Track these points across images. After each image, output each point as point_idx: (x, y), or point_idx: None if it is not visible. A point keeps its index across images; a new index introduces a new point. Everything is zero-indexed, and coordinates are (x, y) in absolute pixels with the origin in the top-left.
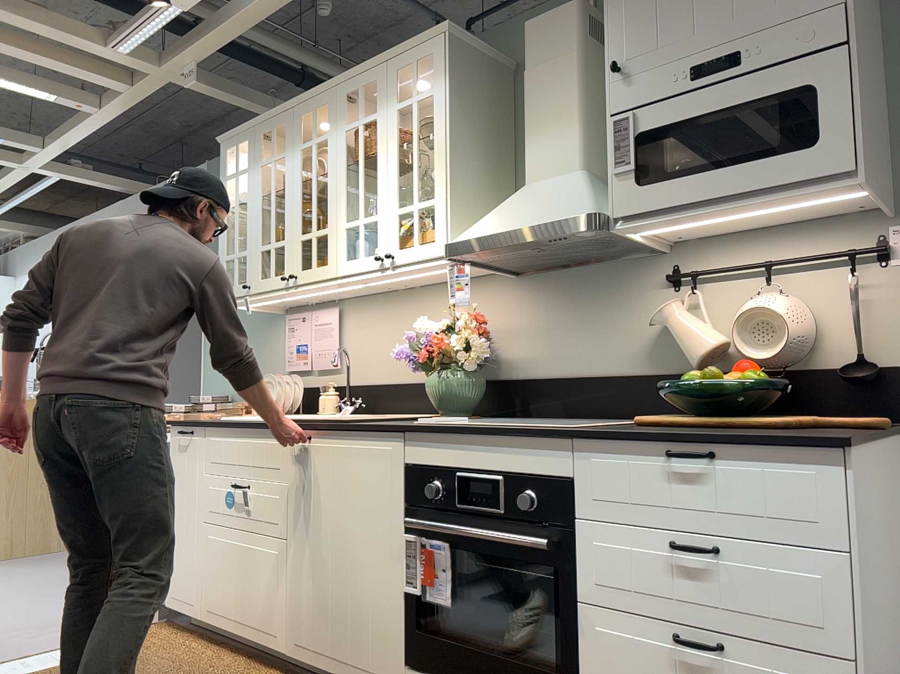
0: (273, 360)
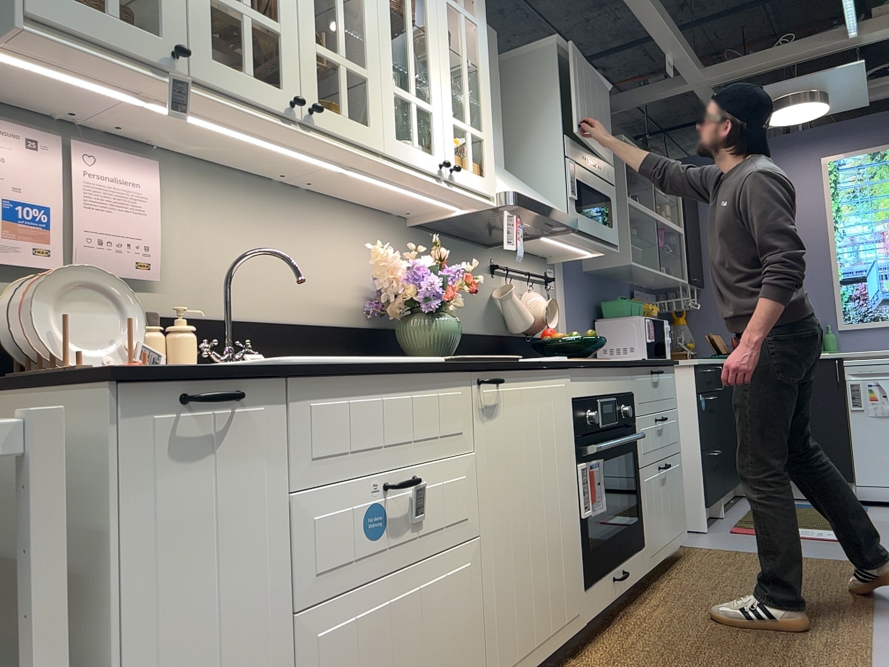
0: None
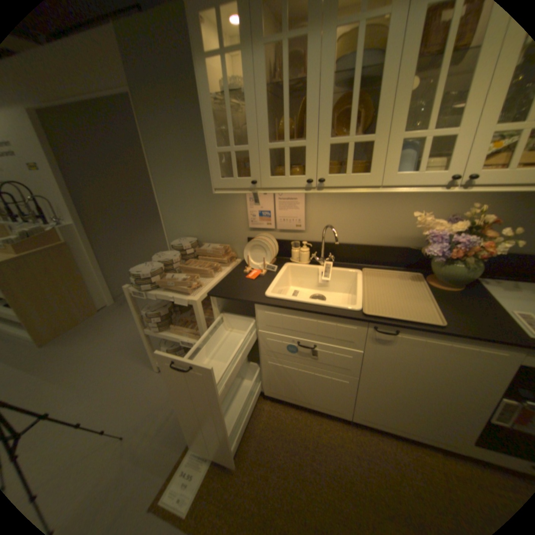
0: (233, 218)
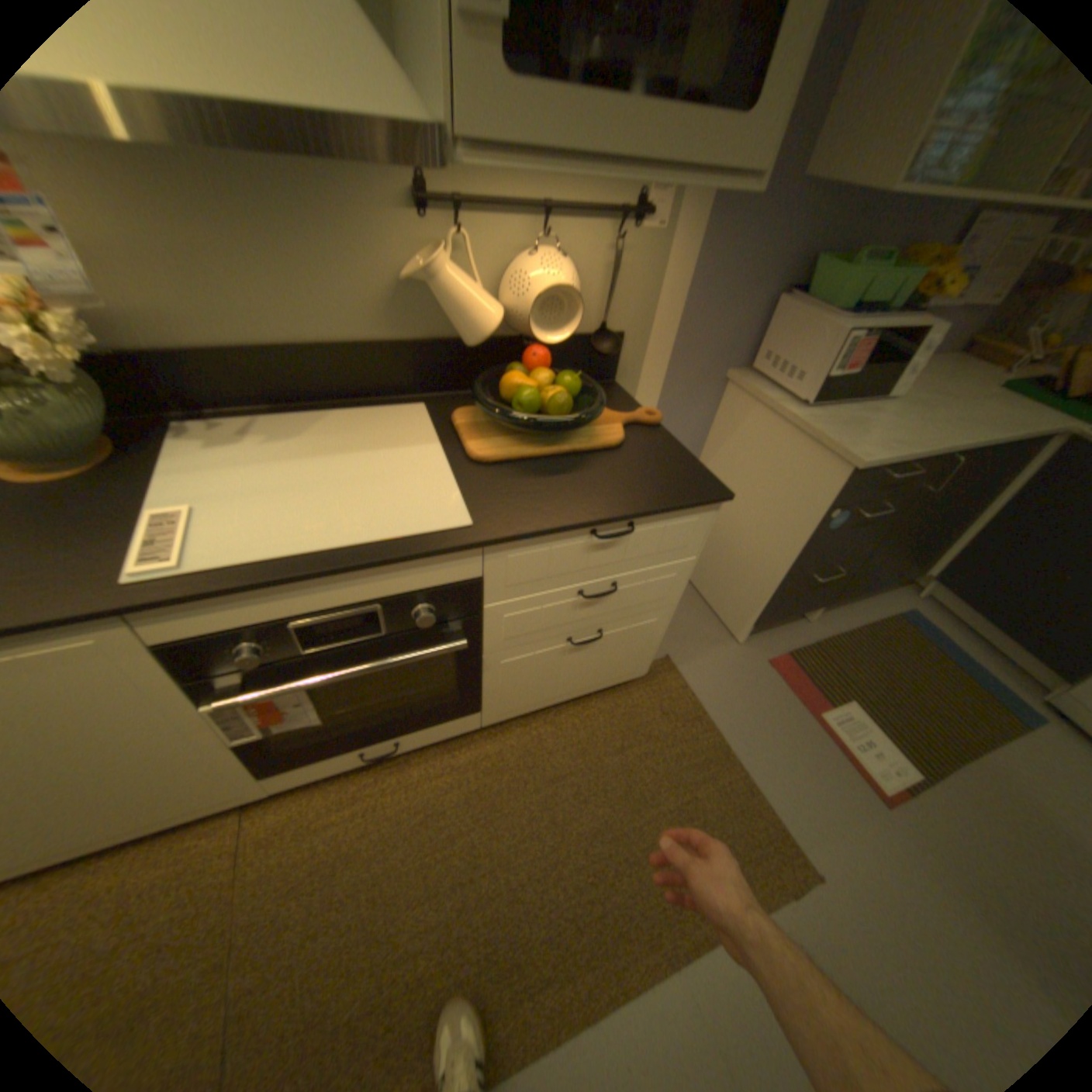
0: None
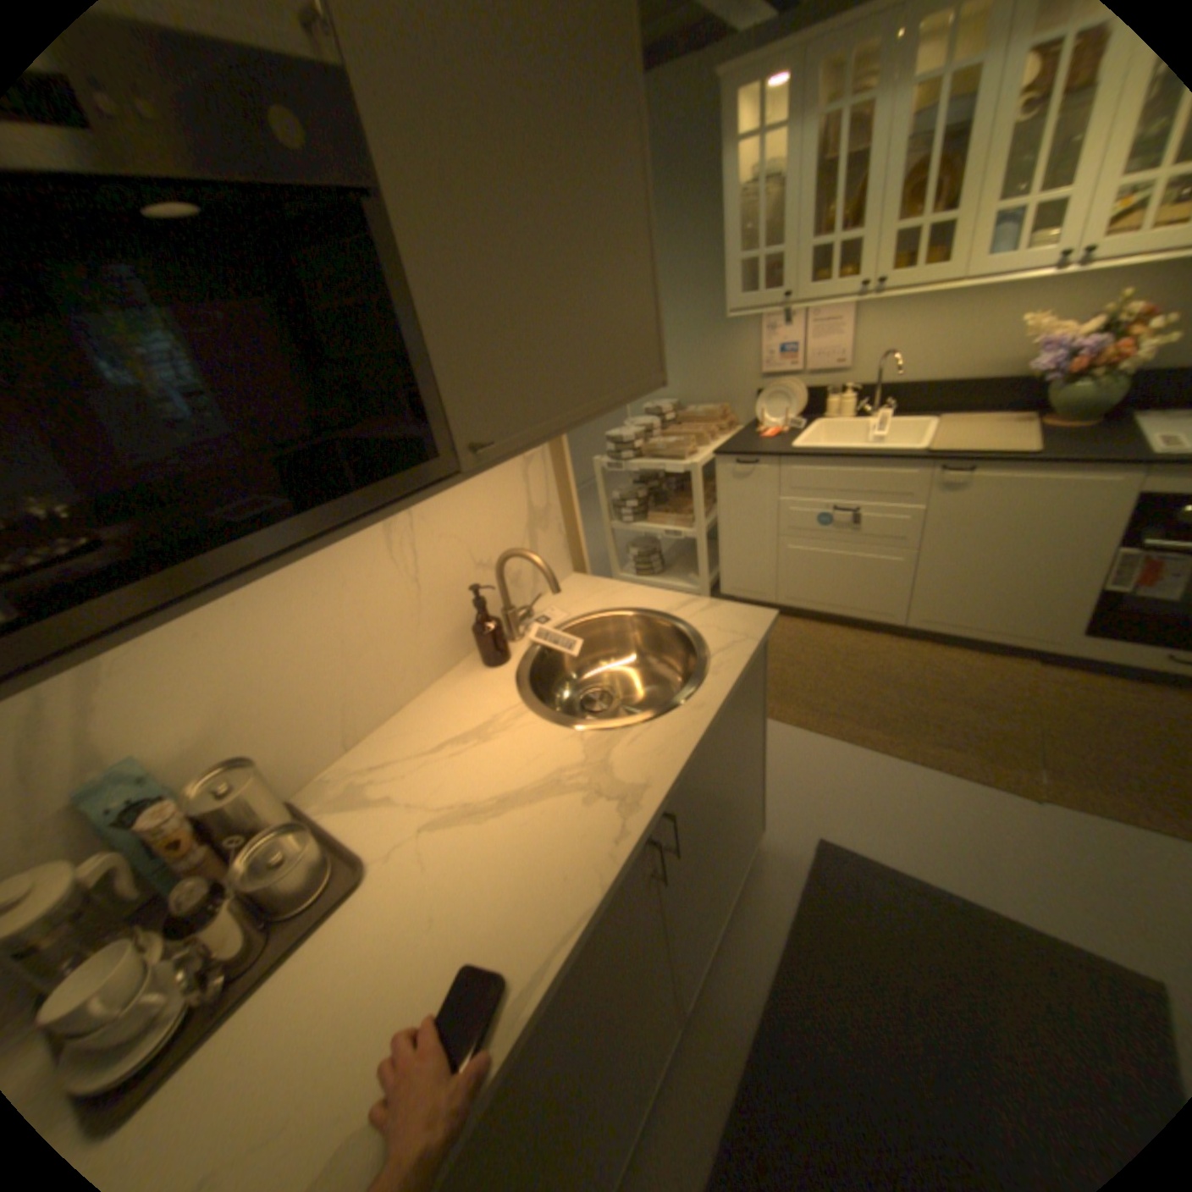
0: (740, 362)
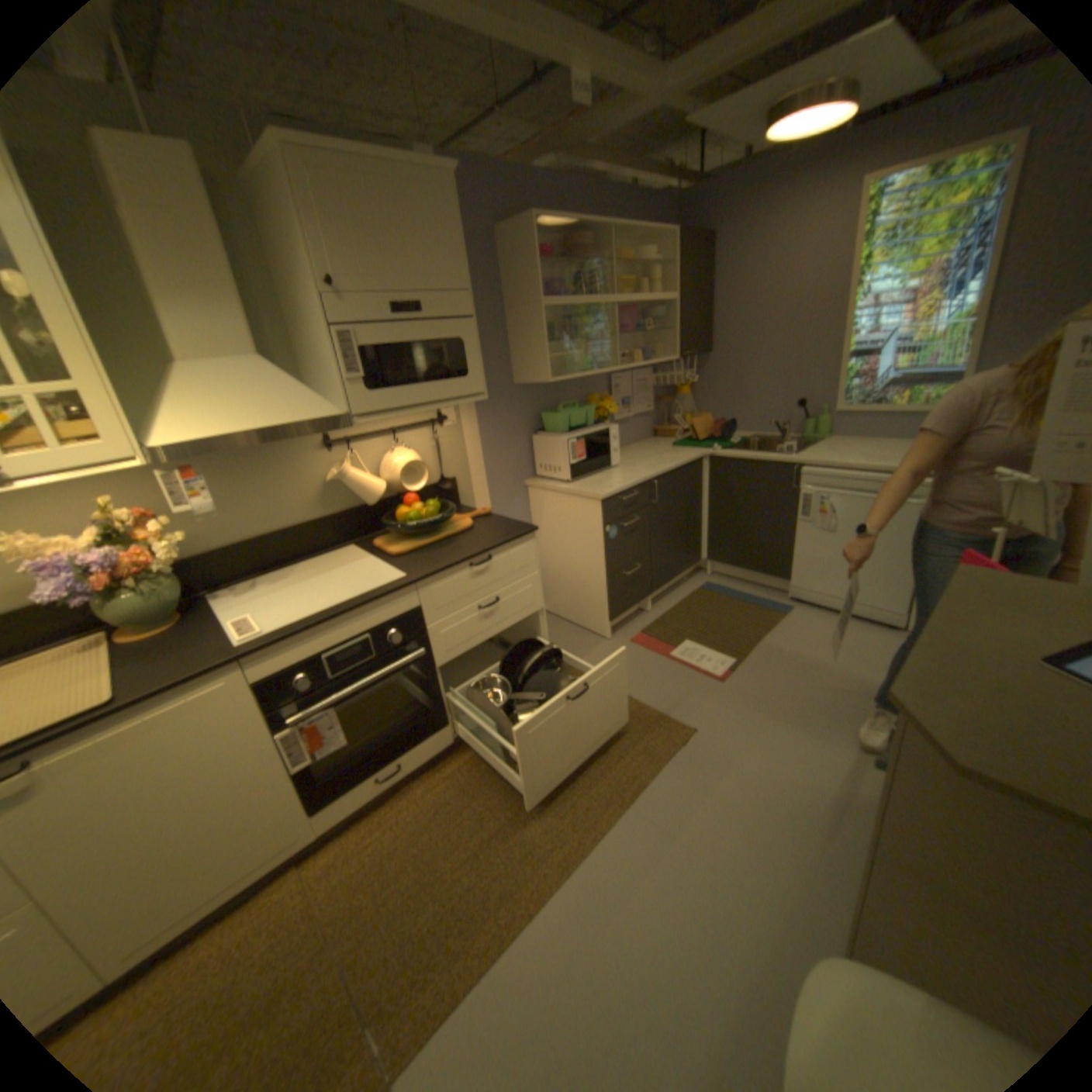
0: None
